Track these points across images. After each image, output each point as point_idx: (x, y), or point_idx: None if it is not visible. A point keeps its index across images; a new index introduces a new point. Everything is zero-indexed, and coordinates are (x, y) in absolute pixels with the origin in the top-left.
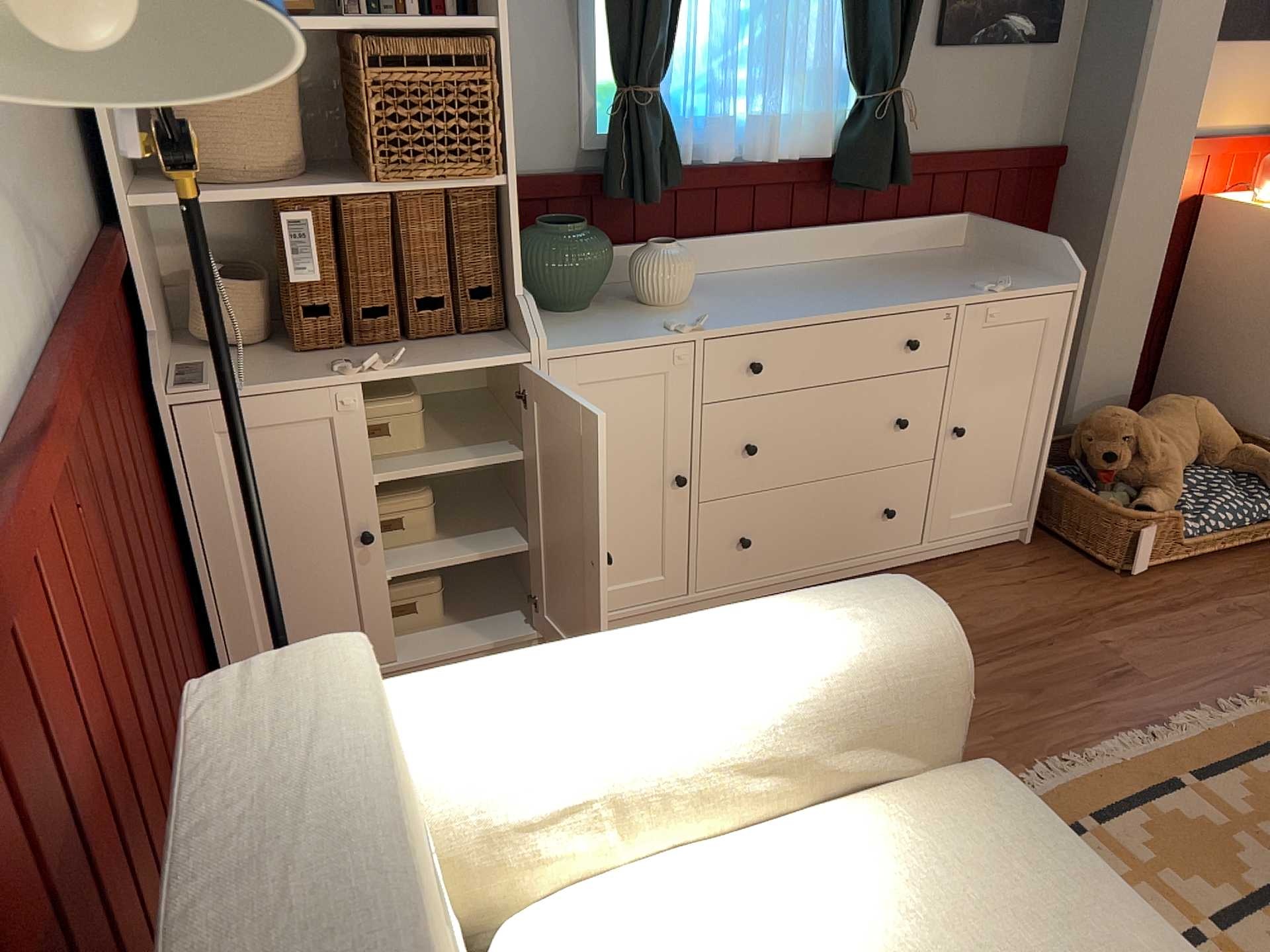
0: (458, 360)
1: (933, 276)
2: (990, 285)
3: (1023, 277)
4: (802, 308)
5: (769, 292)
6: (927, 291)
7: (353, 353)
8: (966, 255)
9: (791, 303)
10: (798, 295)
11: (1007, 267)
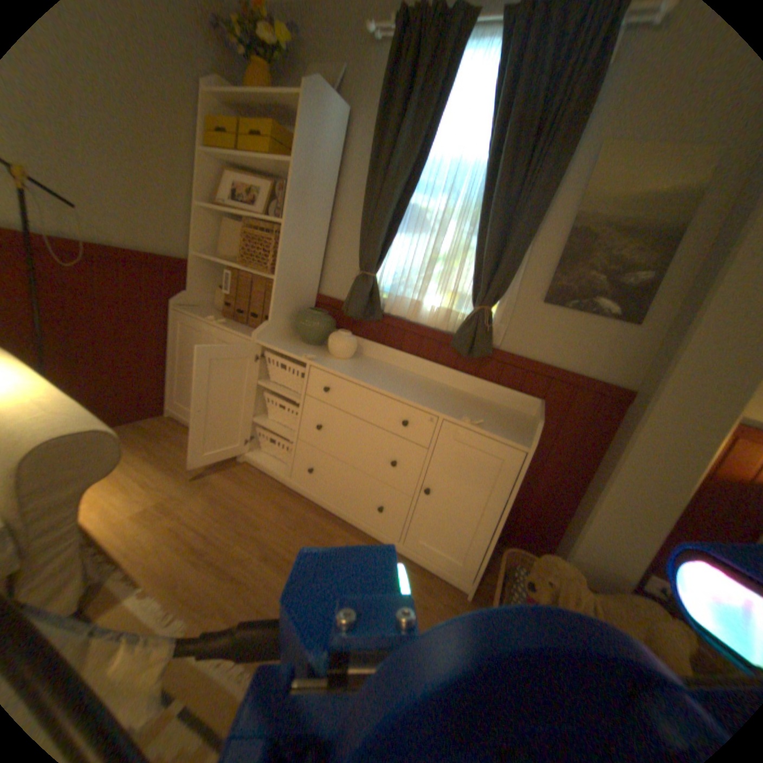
0: (238, 332)
1: (465, 408)
2: (469, 419)
3: (509, 432)
4: (367, 379)
5: (380, 374)
6: (438, 405)
7: (230, 321)
8: (519, 417)
9: (372, 377)
10: (385, 378)
11: (520, 428)
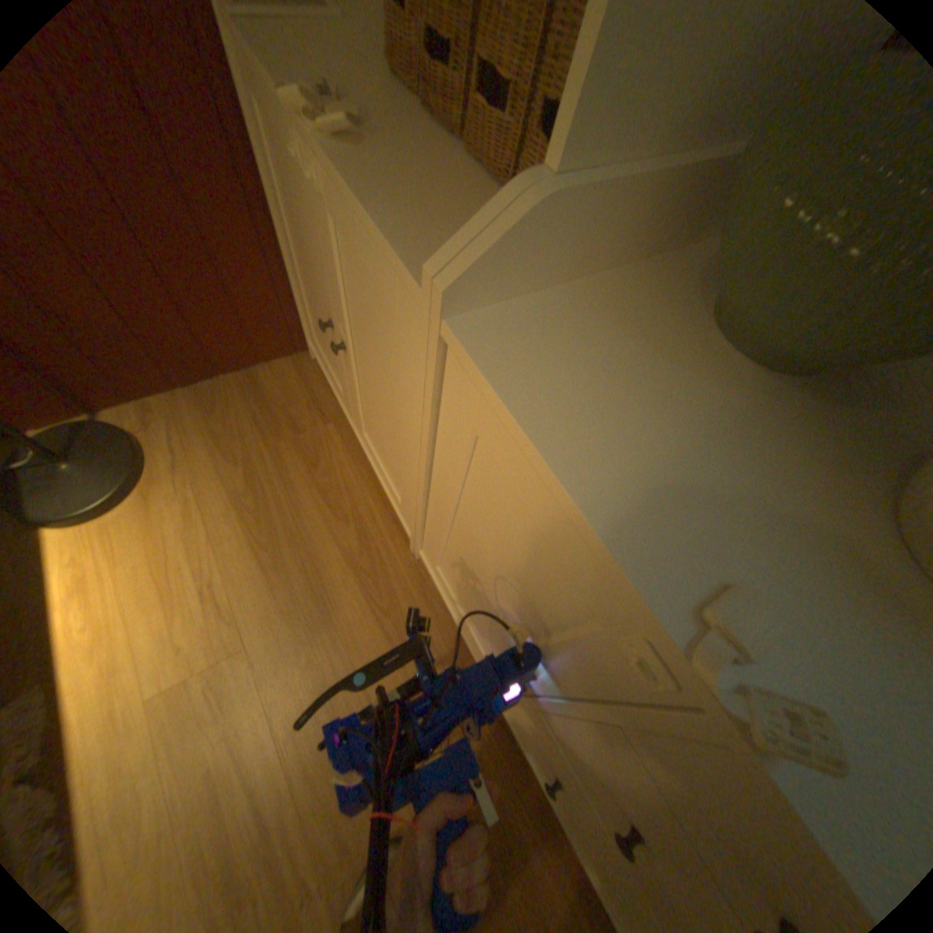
0: (394, 206)
1: None
2: None
3: None
4: None
5: None
6: None
7: (407, 104)
8: None
9: None
10: None
11: None
